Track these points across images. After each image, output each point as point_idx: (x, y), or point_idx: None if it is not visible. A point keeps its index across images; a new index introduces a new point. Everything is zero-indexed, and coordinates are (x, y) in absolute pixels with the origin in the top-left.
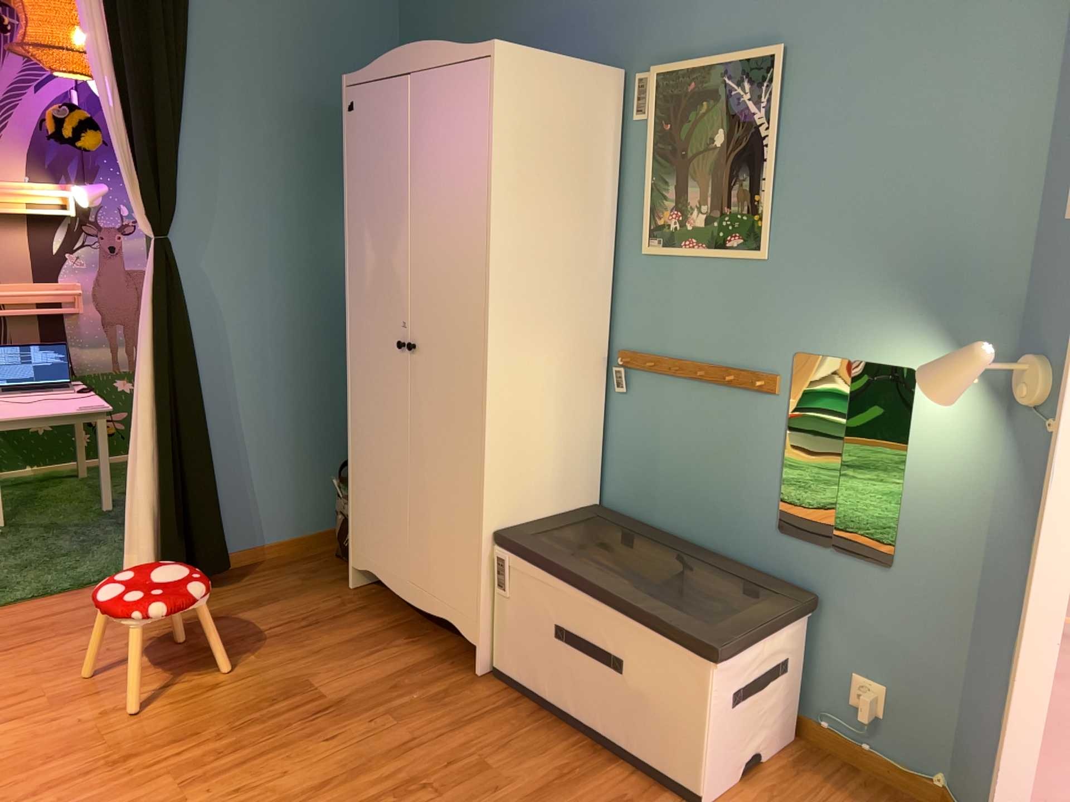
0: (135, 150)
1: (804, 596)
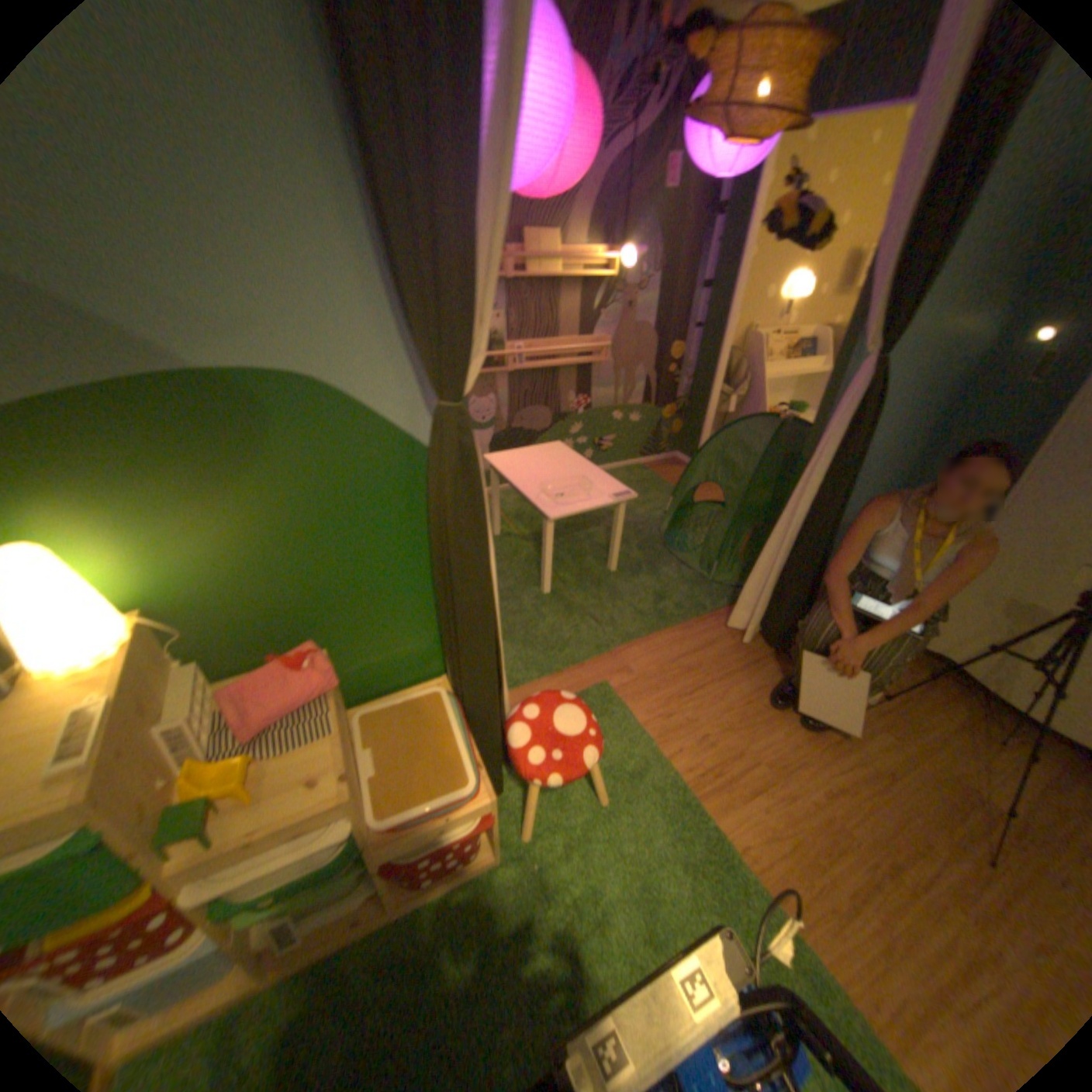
0: (902, 259)
1: None
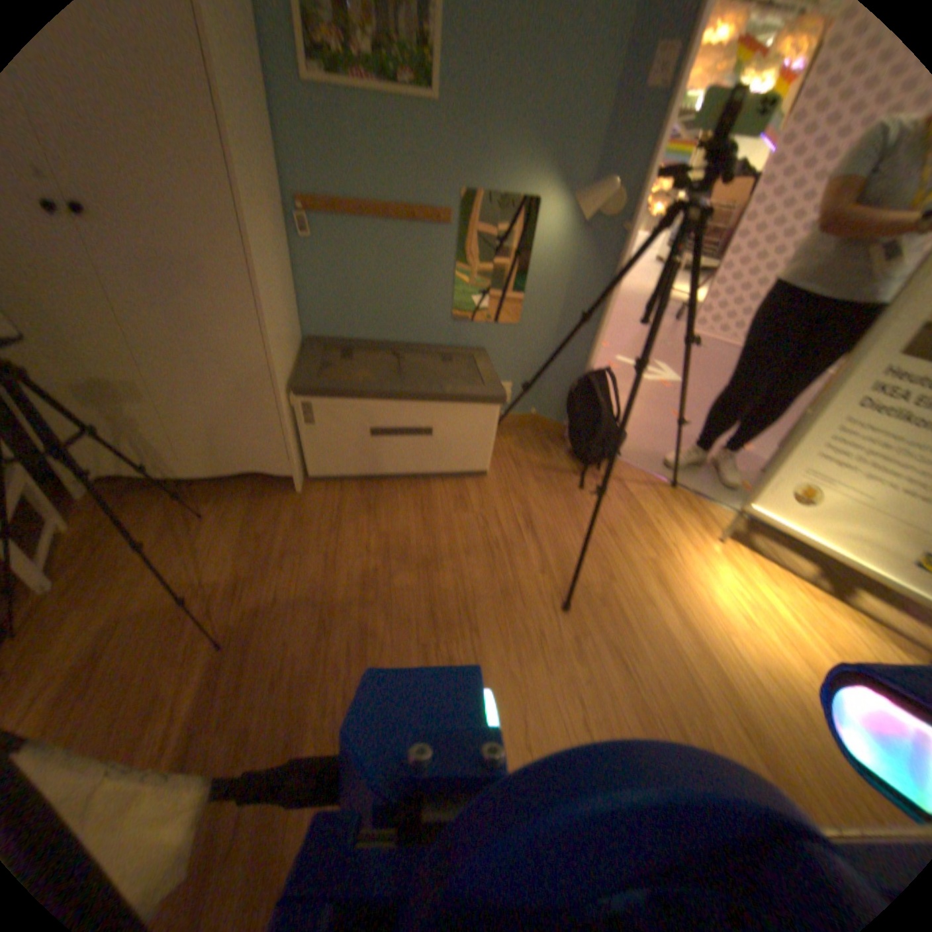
0: None
1: (476, 355)
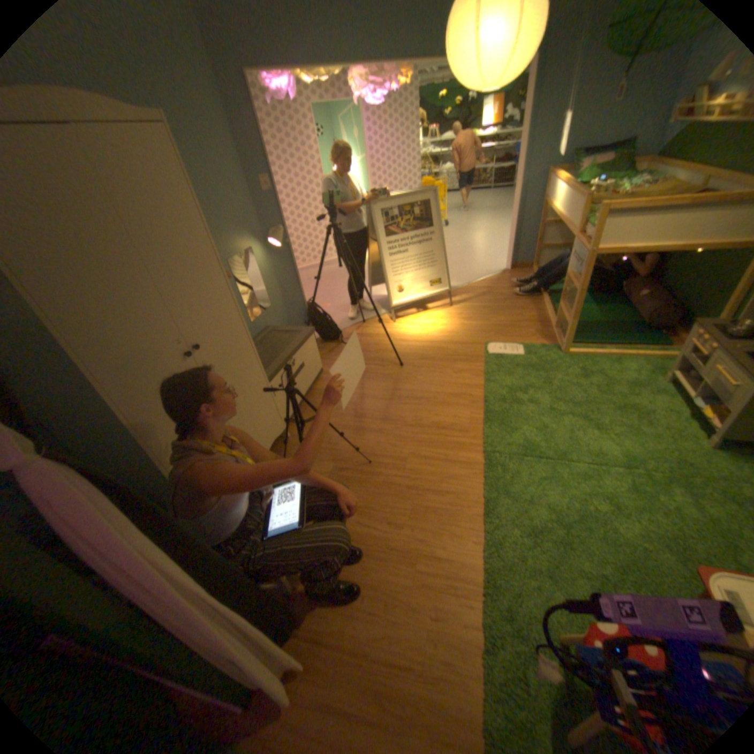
0: None
1: (270, 328)
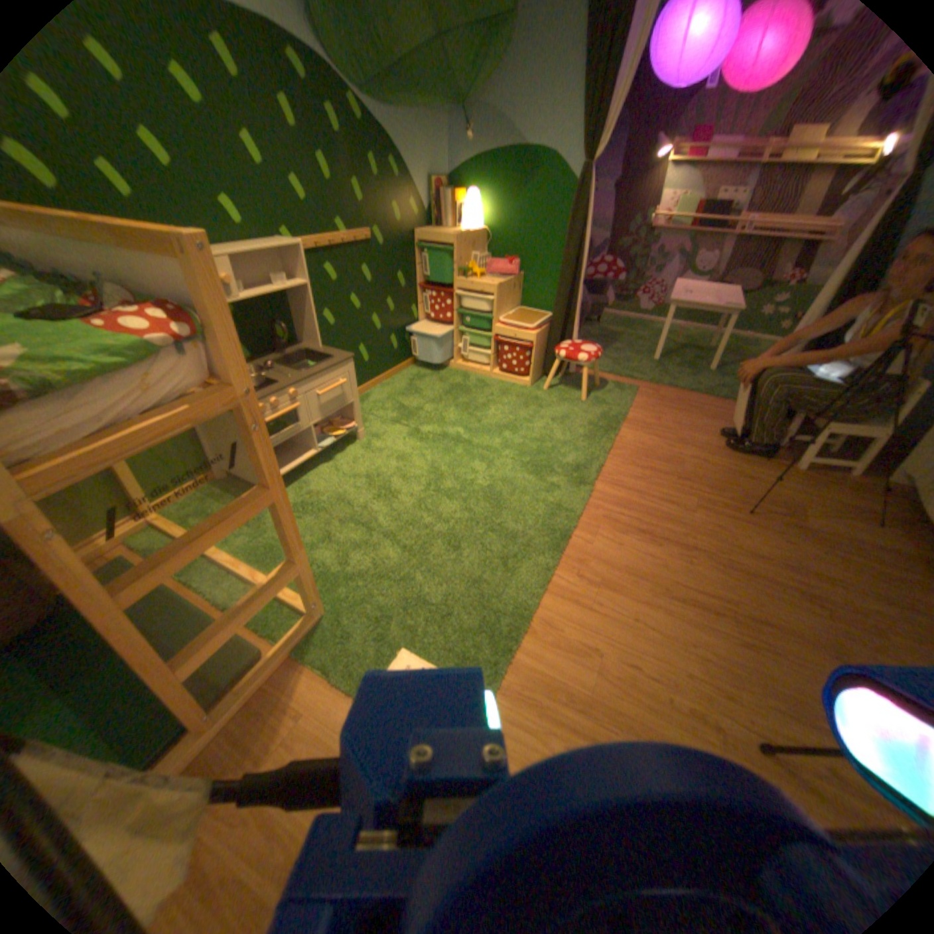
0: None
1: None
